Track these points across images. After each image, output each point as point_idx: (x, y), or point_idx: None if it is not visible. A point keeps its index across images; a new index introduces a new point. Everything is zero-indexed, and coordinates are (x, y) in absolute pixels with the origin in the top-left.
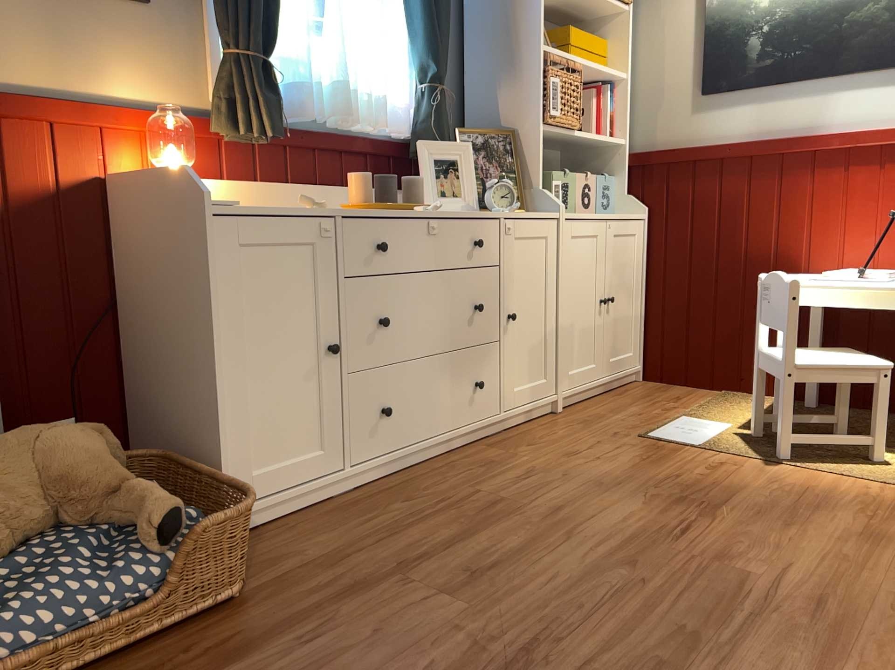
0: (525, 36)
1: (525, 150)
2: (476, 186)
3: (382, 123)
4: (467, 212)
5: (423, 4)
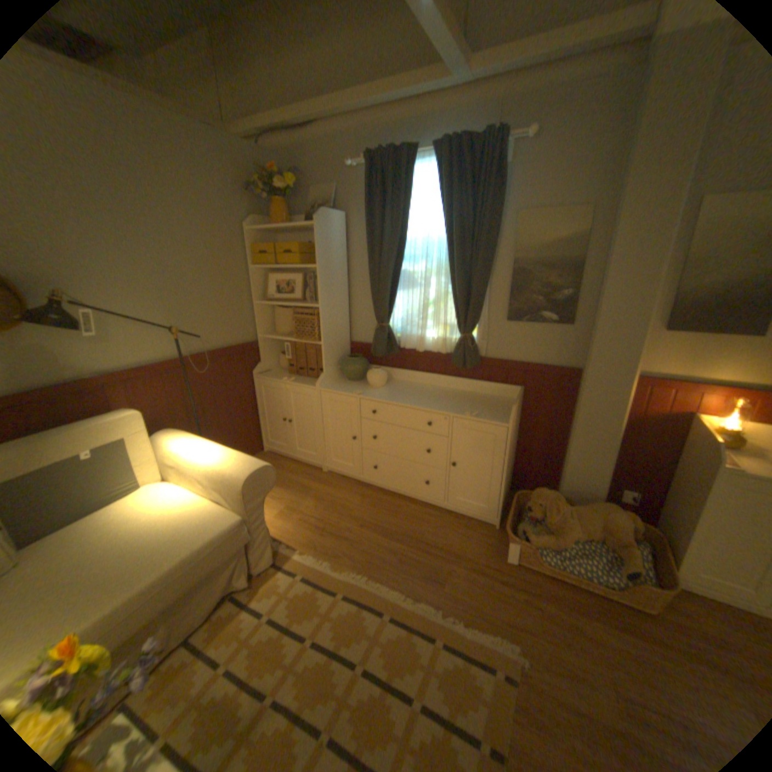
0: None
1: None
2: None
3: None
4: None
5: None
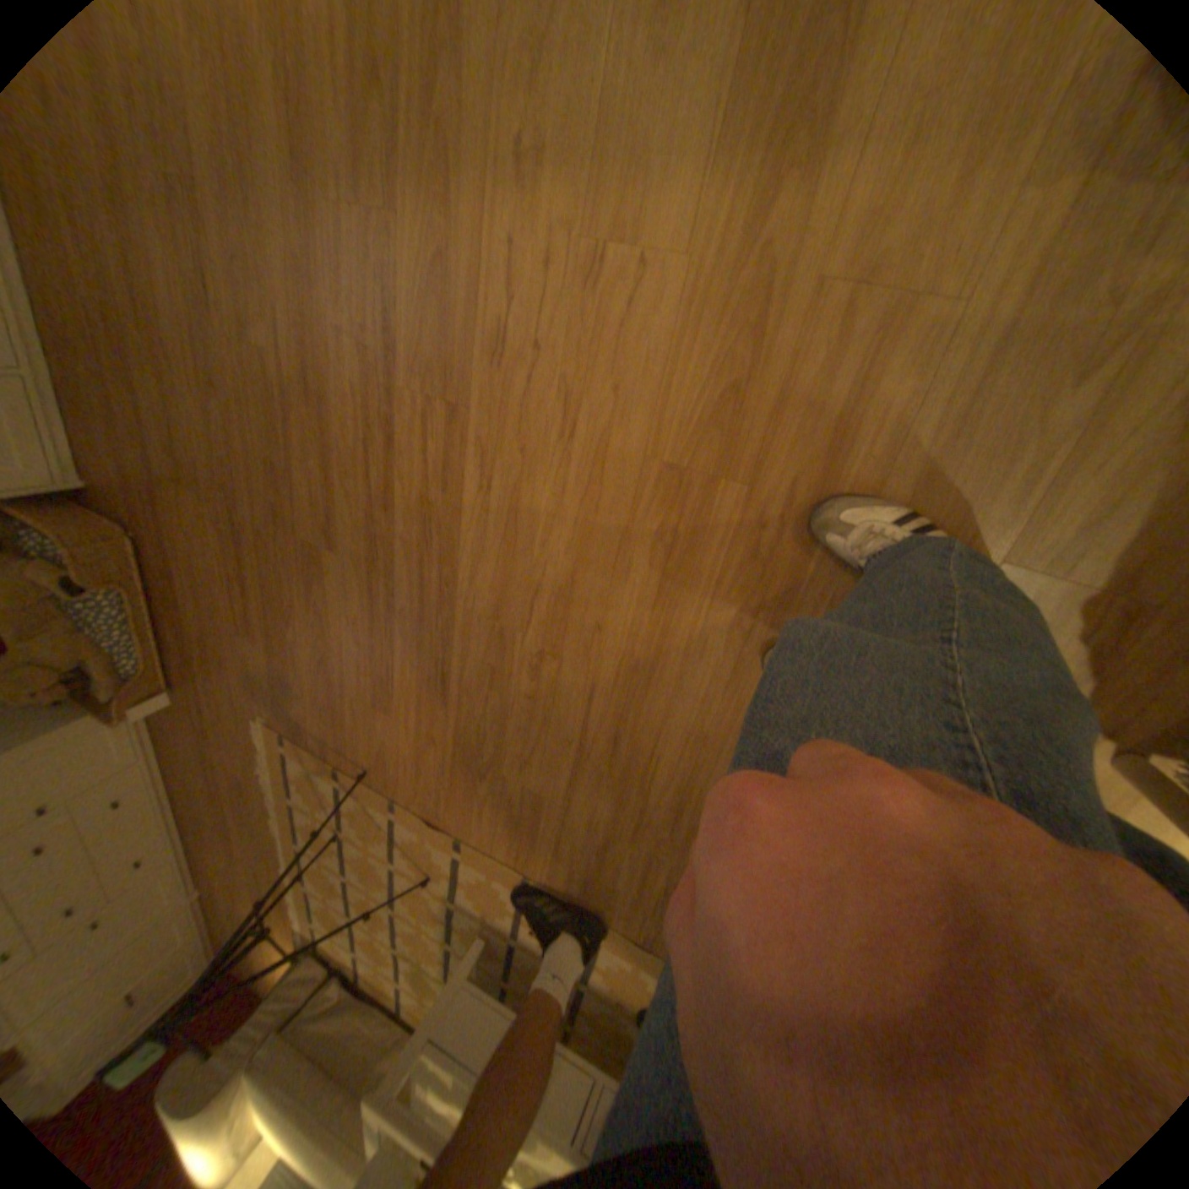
0: None
1: None
2: None
3: None
4: None
5: None
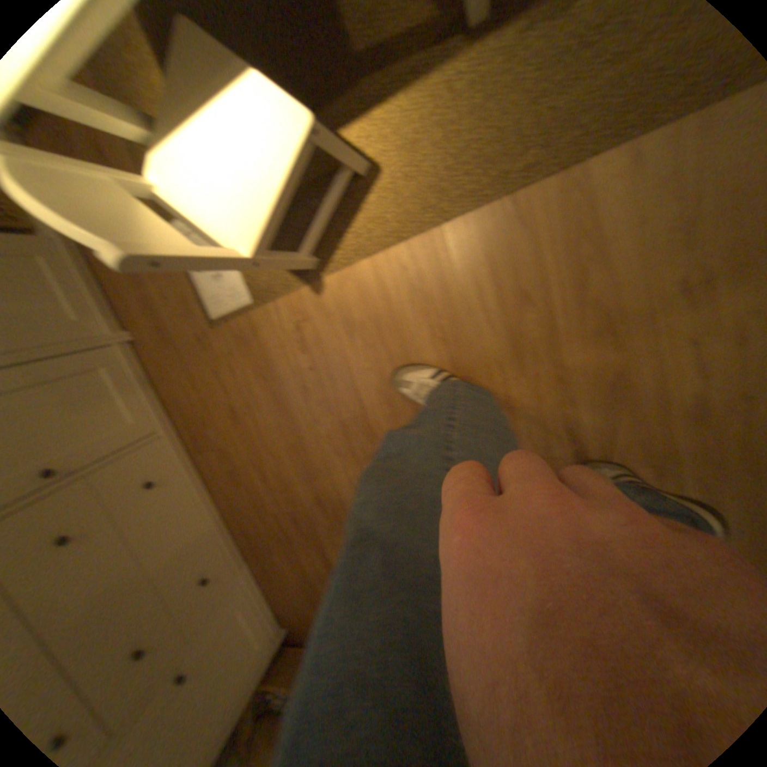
0: None
1: None
2: None
3: None
4: None
5: None
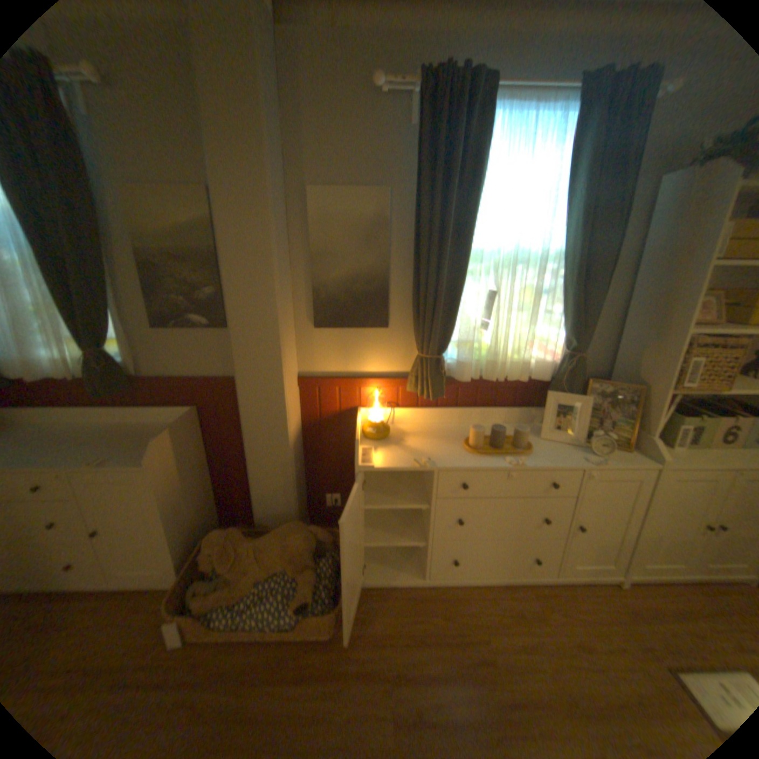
0: (678, 318)
1: (653, 403)
2: (587, 428)
3: (522, 378)
4: (555, 462)
5: (574, 301)
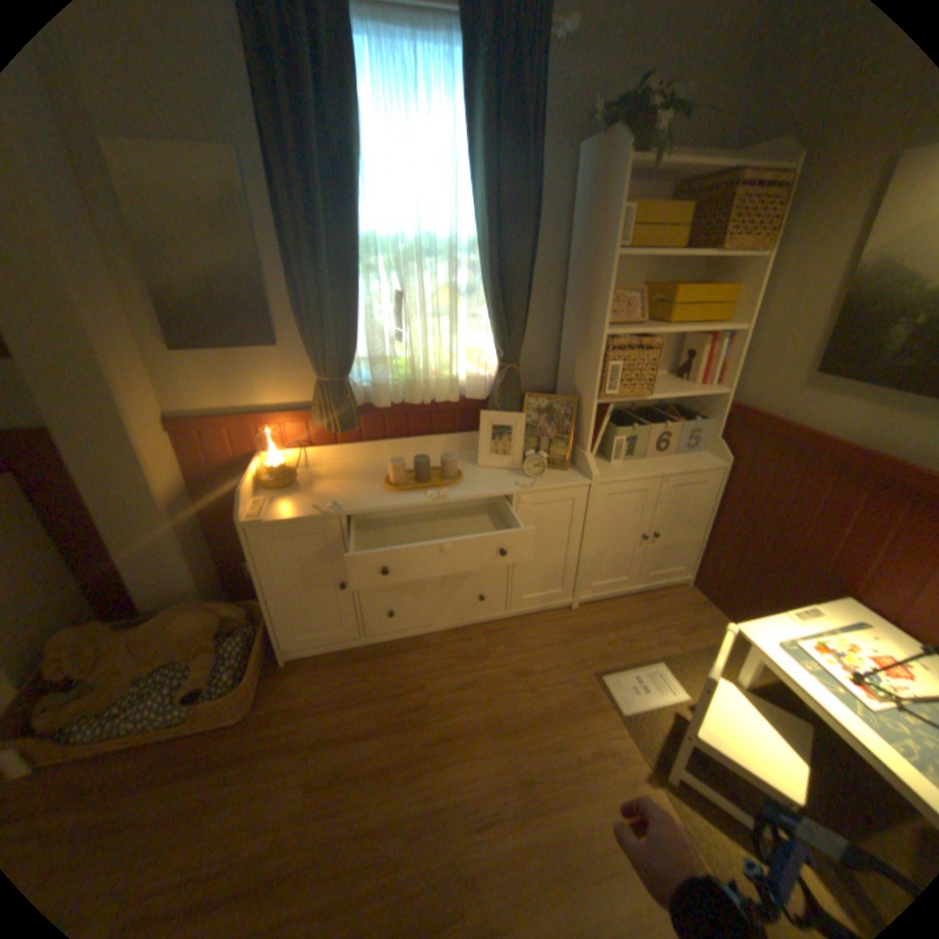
0: (596, 318)
1: (583, 415)
2: (521, 449)
3: (451, 398)
4: (481, 489)
5: (491, 302)
